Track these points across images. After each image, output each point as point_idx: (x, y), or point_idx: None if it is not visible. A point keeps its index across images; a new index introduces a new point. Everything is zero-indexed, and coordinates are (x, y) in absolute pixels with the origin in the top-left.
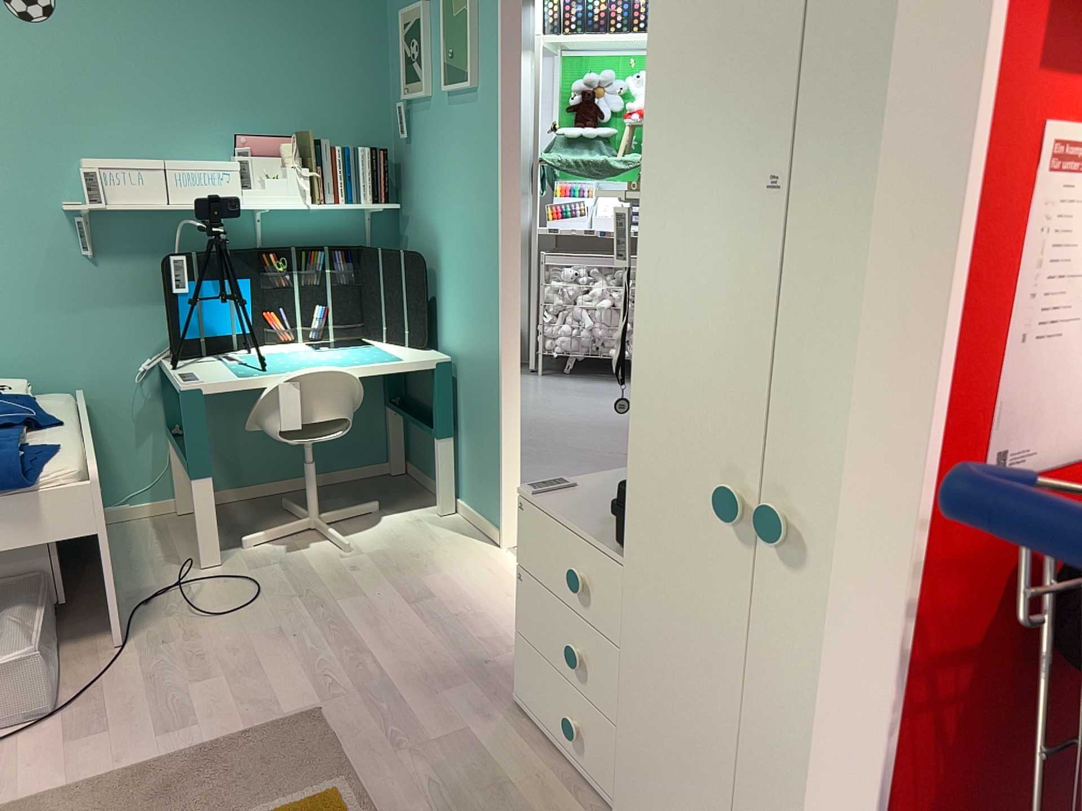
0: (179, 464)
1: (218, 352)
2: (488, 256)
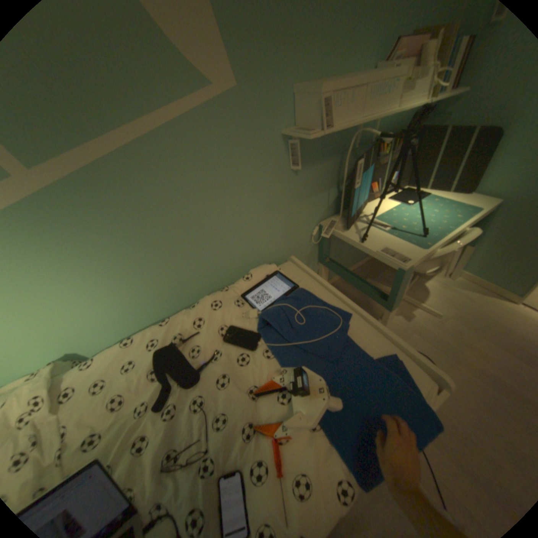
0: (324, 274)
1: (358, 216)
2: None
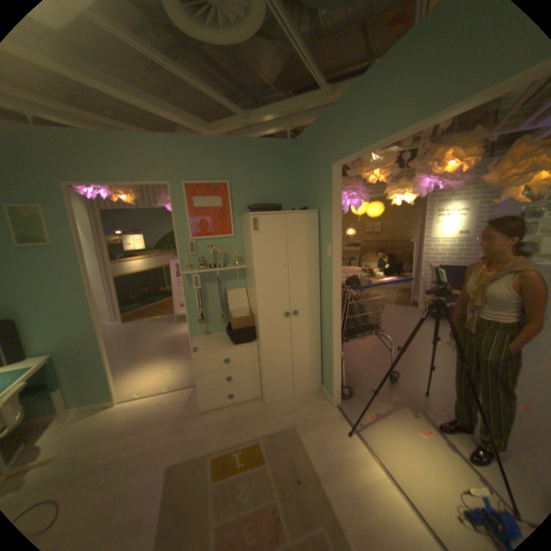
0: None
1: None
2: (78, 307)
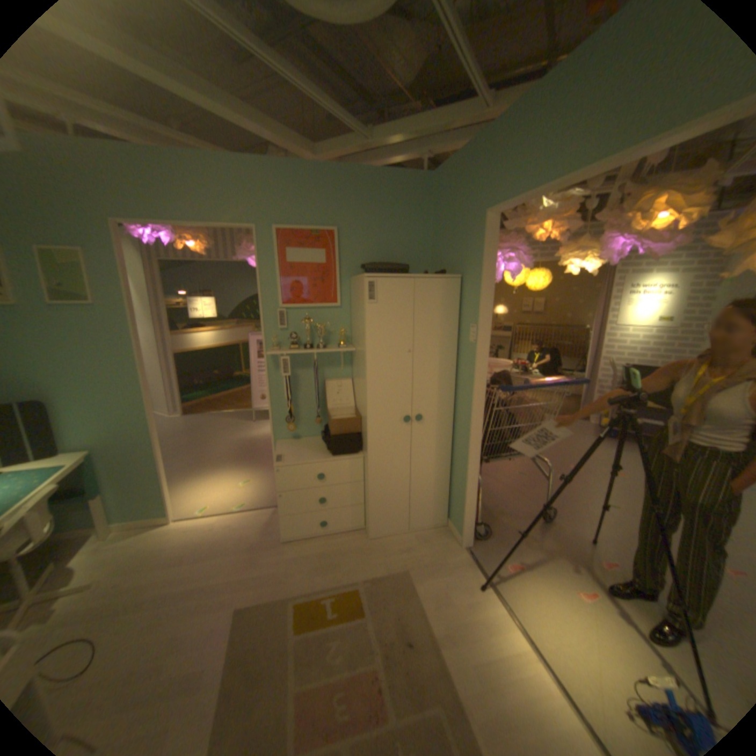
0: None
1: None
2: (126, 390)
